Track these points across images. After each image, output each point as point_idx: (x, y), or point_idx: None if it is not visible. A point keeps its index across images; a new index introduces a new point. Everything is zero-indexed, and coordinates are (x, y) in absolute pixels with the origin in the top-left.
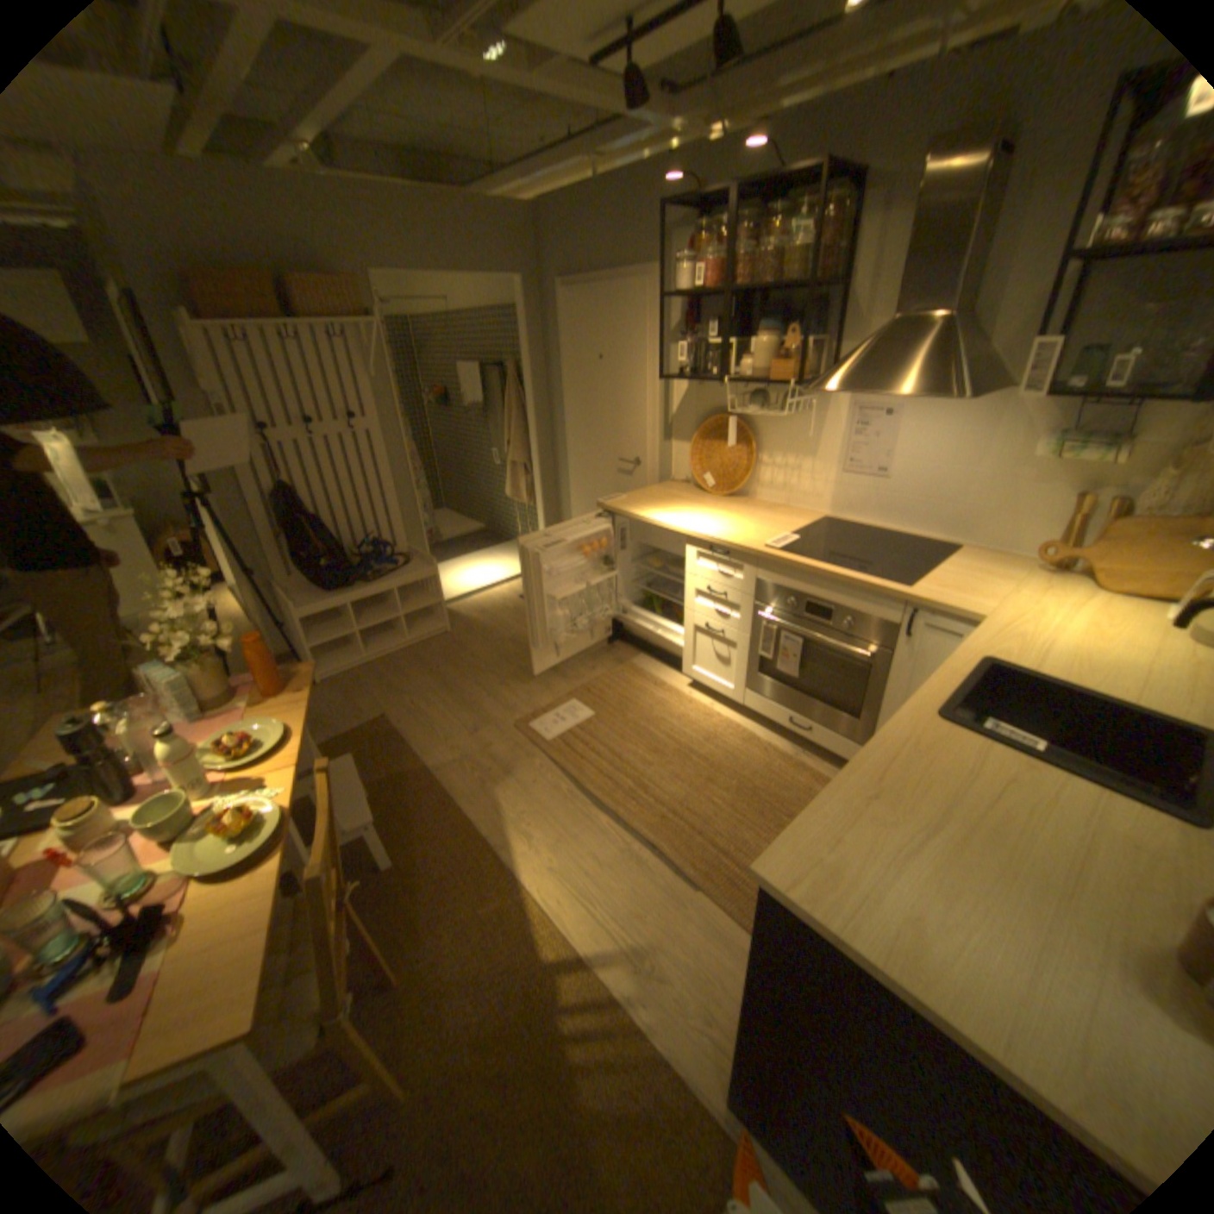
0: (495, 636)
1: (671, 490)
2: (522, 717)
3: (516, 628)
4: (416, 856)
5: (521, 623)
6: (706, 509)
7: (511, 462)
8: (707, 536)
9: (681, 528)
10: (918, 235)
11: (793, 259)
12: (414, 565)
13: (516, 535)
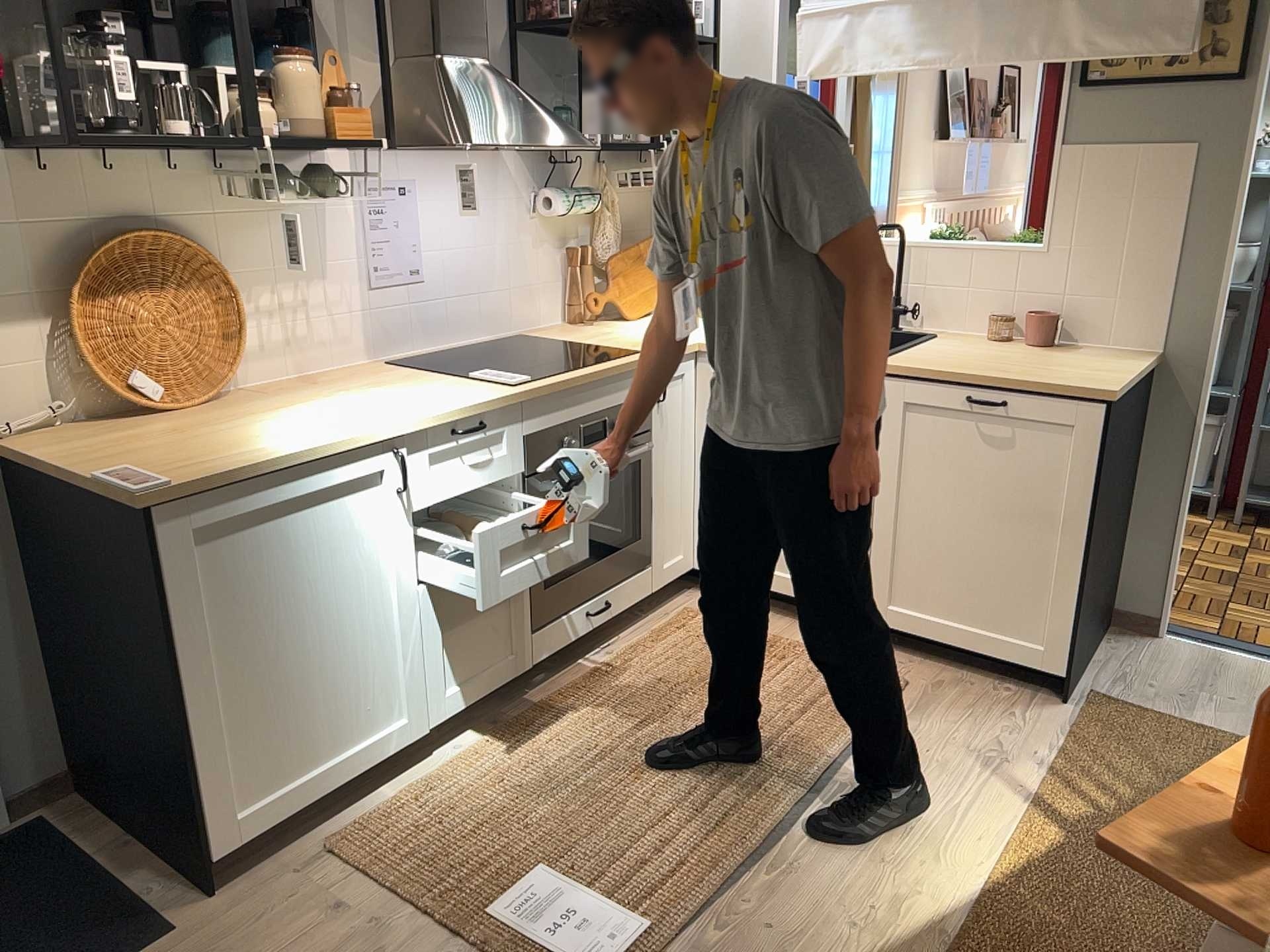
0: None
1: (98, 438)
2: None
3: None
4: None
5: None
6: (286, 412)
7: None
8: (453, 410)
9: (400, 424)
10: None
11: None
12: None
13: None
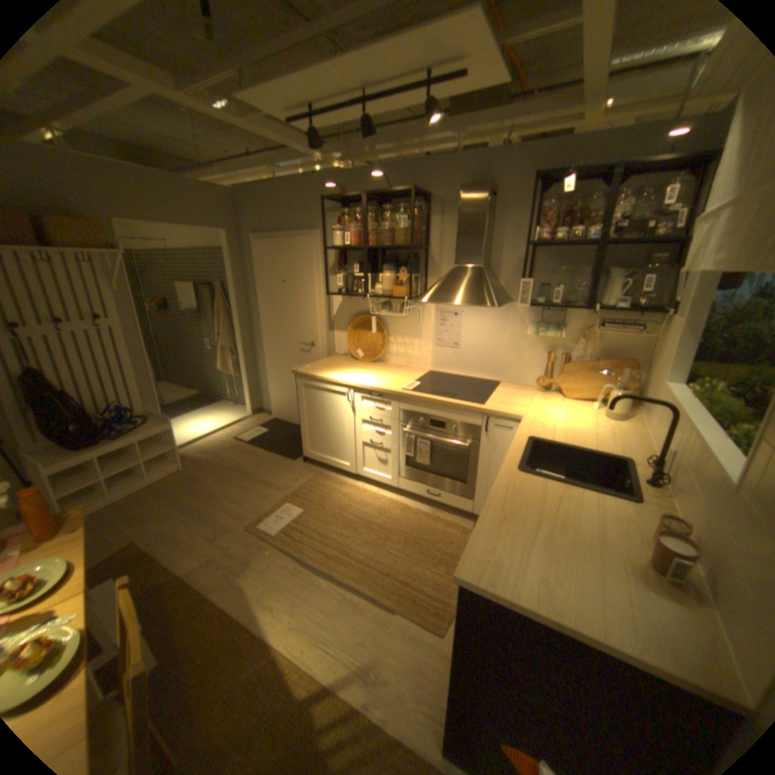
0: (219, 468)
1: (338, 360)
2: (250, 522)
3: (235, 460)
4: (179, 649)
5: (238, 456)
6: (362, 370)
7: (220, 347)
8: (368, 386)
9: (351, 382)
10: (462, 228)
11: (399, 234)
12: (152, 423)
13: (225, 396)
